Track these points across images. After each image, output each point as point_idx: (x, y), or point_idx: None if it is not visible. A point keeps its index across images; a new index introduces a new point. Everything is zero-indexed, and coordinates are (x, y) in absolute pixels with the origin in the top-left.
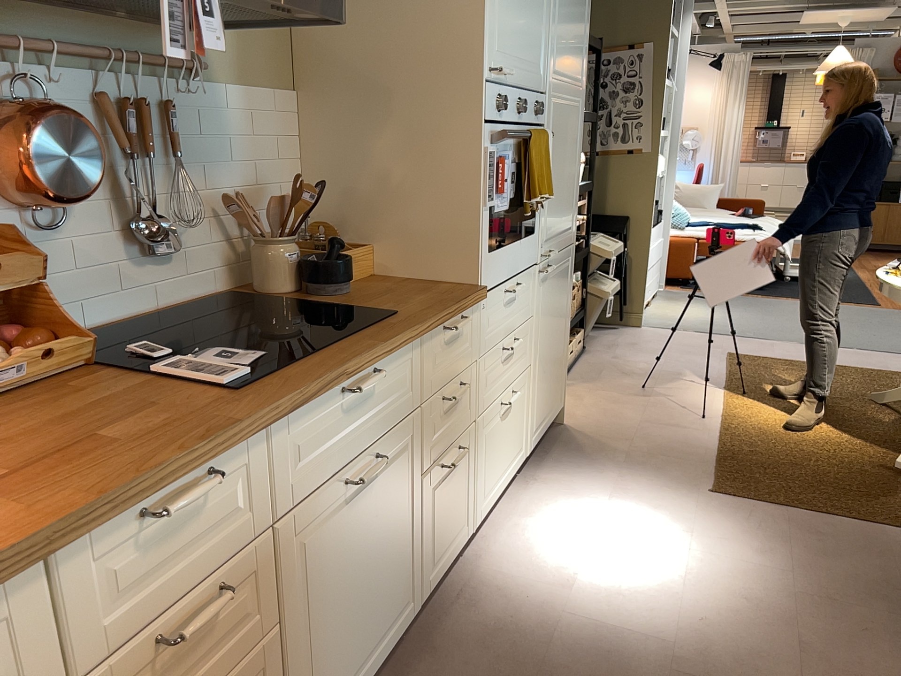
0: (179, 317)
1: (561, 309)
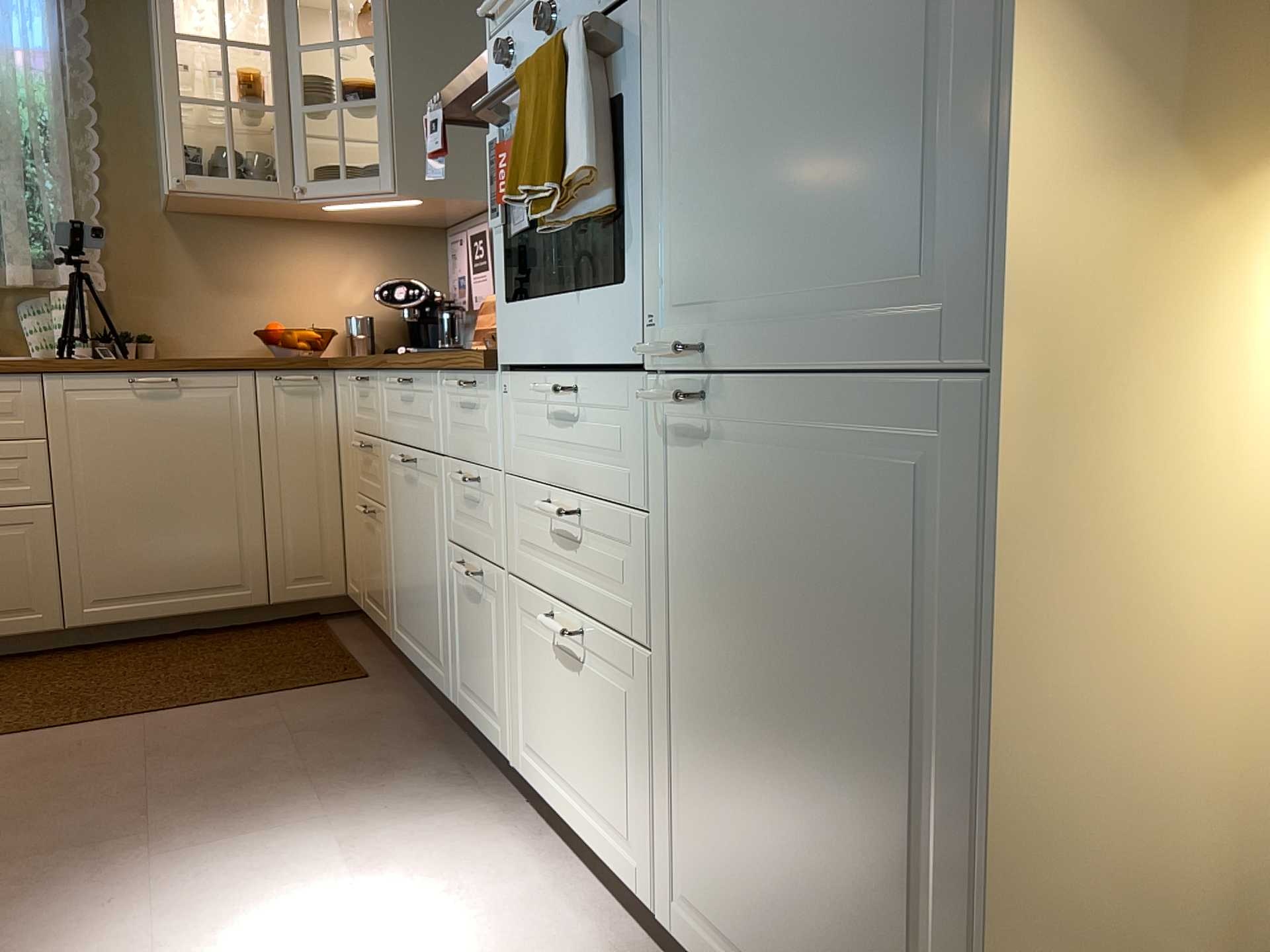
0: None
1: (868, 657)
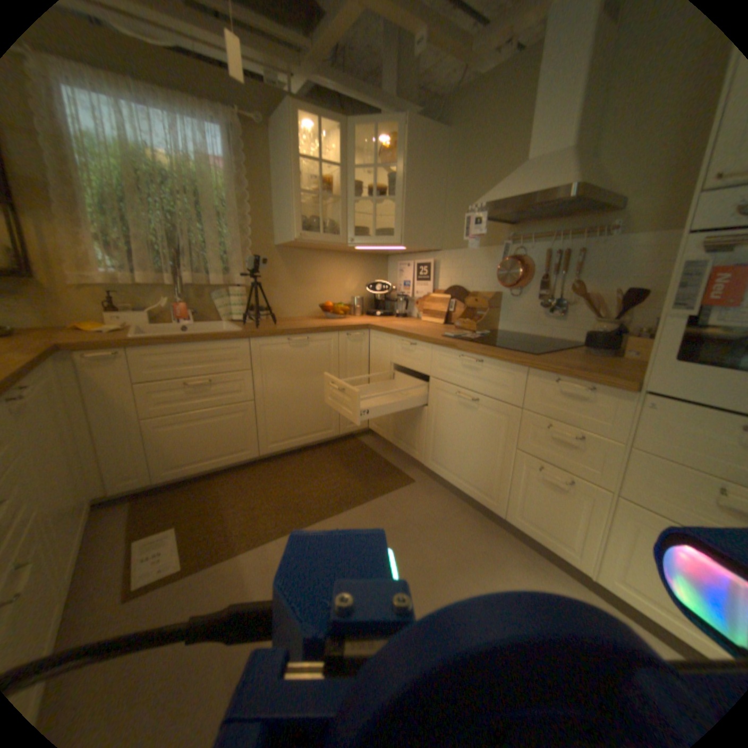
0: (549, 341)
1: None
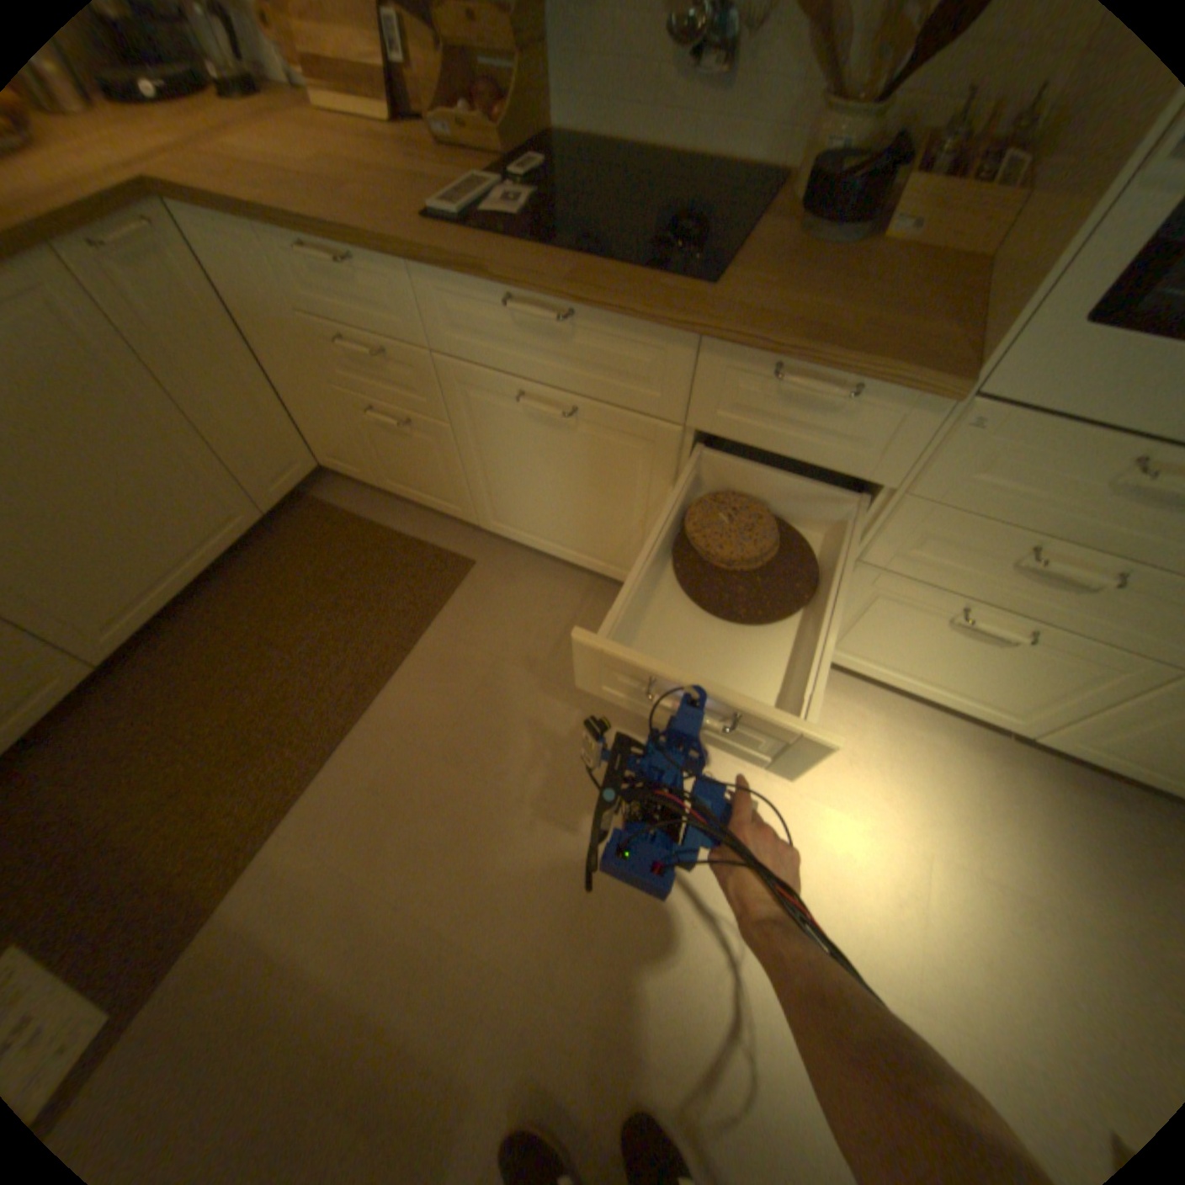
0: (691, 168)
1: None
